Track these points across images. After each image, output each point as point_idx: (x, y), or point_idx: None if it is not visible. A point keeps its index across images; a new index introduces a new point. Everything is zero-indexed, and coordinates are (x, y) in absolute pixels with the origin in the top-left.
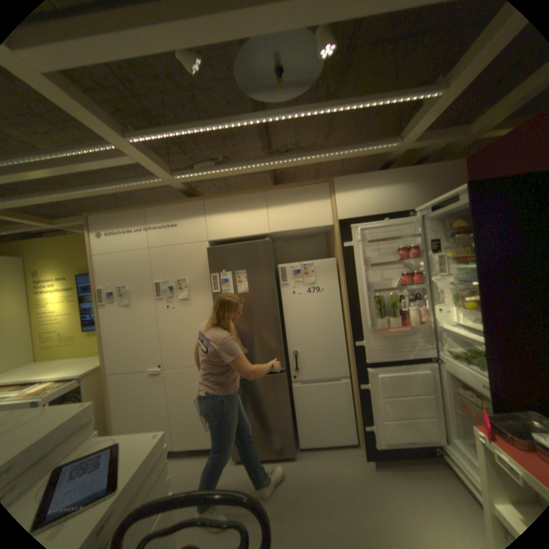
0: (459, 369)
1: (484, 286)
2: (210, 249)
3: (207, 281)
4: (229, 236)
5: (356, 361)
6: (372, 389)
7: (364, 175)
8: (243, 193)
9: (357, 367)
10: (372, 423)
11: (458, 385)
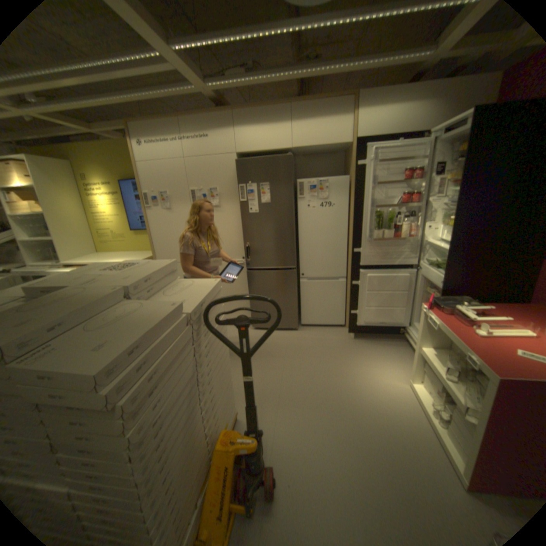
0: (430, 272)
1: (463, 204)
2: (238, 161)
3: (235, 192)
4: (254, 149)
5: (353, 265)
6: (361, 284)
7: (391, 88)
8: (269, 104)
9: (353, 270)
10: (356, 309)
11: (428, 285)
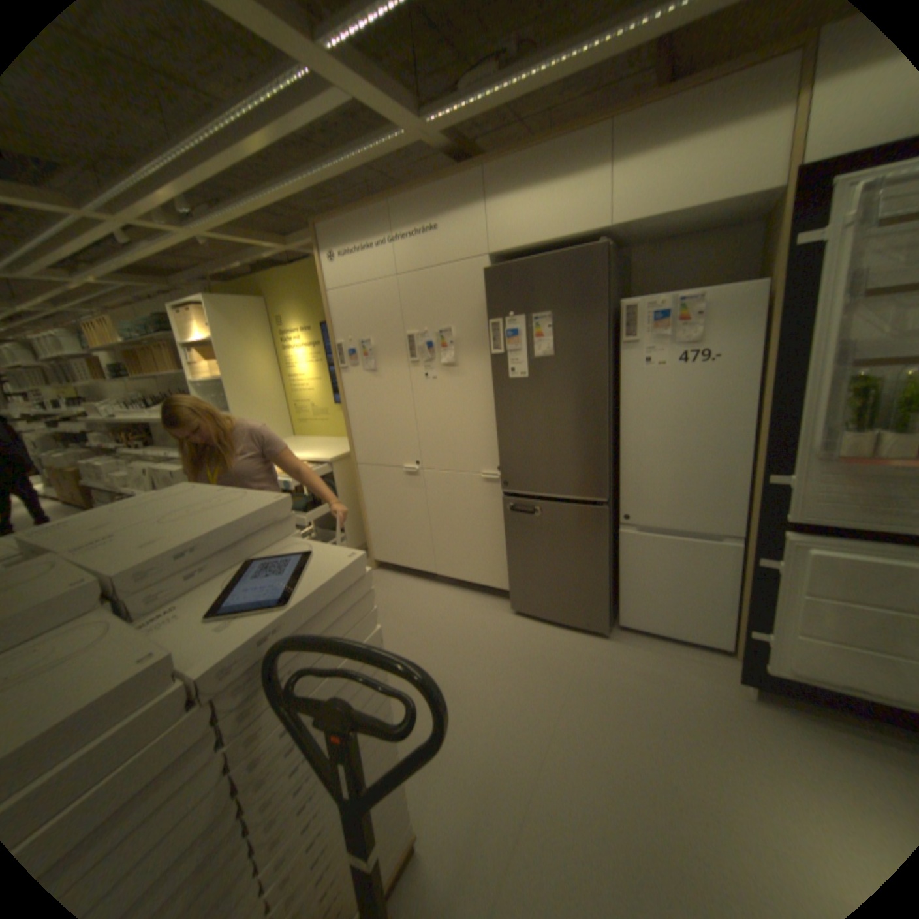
0: None
1: None
2: (489, 271)
3: (485, 334)
4: (526, 241)
5: (767, 514)
6: (787, 573)
7: None
8: (560, 133)
9: (766, 525)
10: (770, 631)
11: None
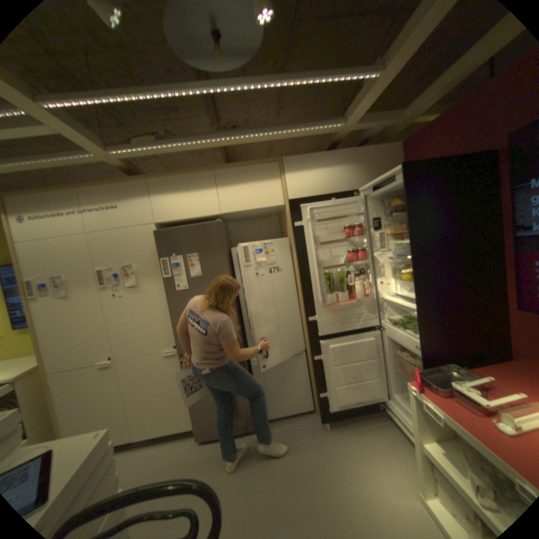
0: (397, 334)
1: (416, 259)
2: (157, 232)
3: (157, 267)
4: (177, 218)
5: (310, 335)
6: (324, 359)
7: (312, 155)
8: (190, 172)
9: (311, 340)
10: (325, 390)
11: (396, 347)
